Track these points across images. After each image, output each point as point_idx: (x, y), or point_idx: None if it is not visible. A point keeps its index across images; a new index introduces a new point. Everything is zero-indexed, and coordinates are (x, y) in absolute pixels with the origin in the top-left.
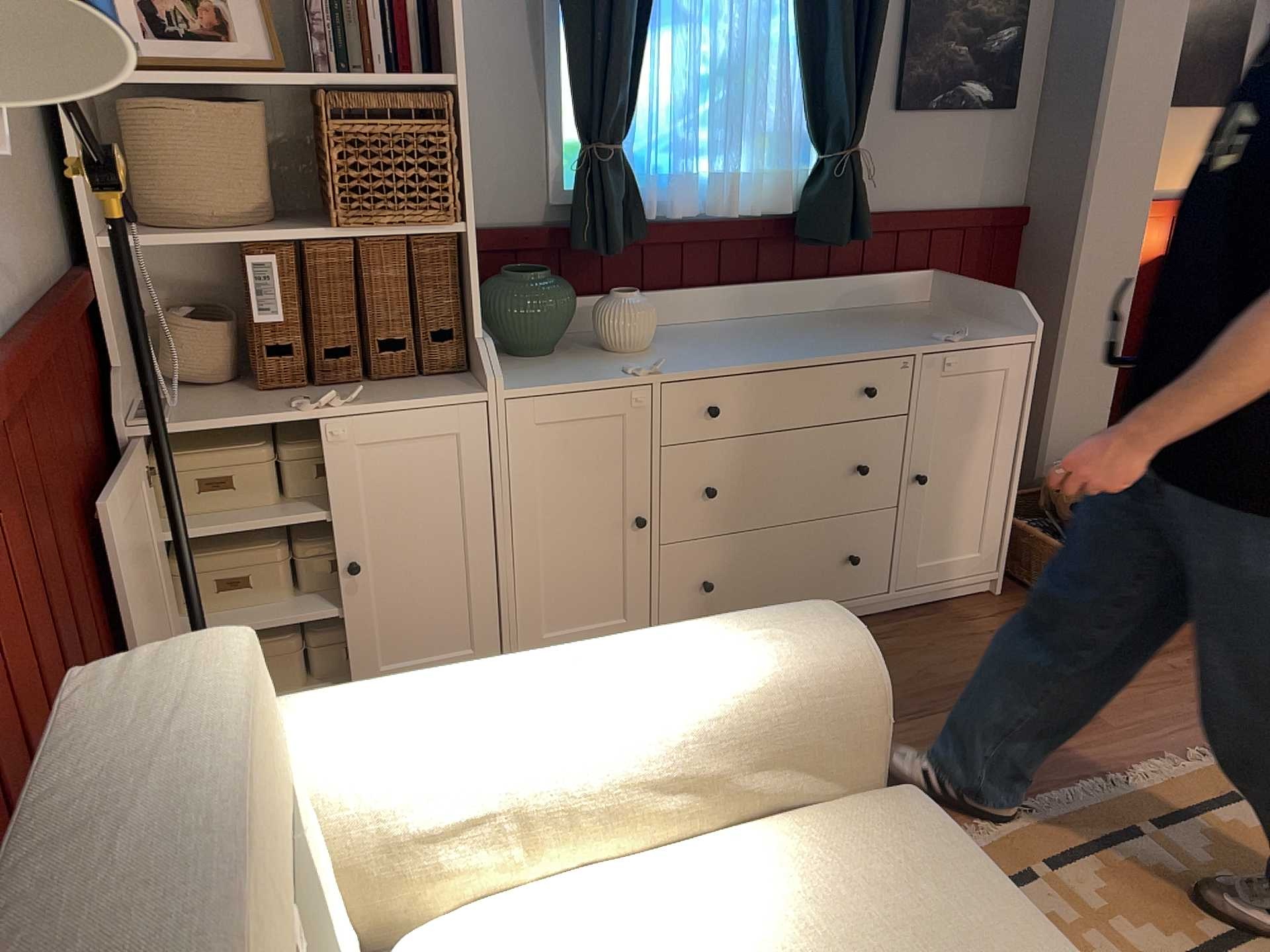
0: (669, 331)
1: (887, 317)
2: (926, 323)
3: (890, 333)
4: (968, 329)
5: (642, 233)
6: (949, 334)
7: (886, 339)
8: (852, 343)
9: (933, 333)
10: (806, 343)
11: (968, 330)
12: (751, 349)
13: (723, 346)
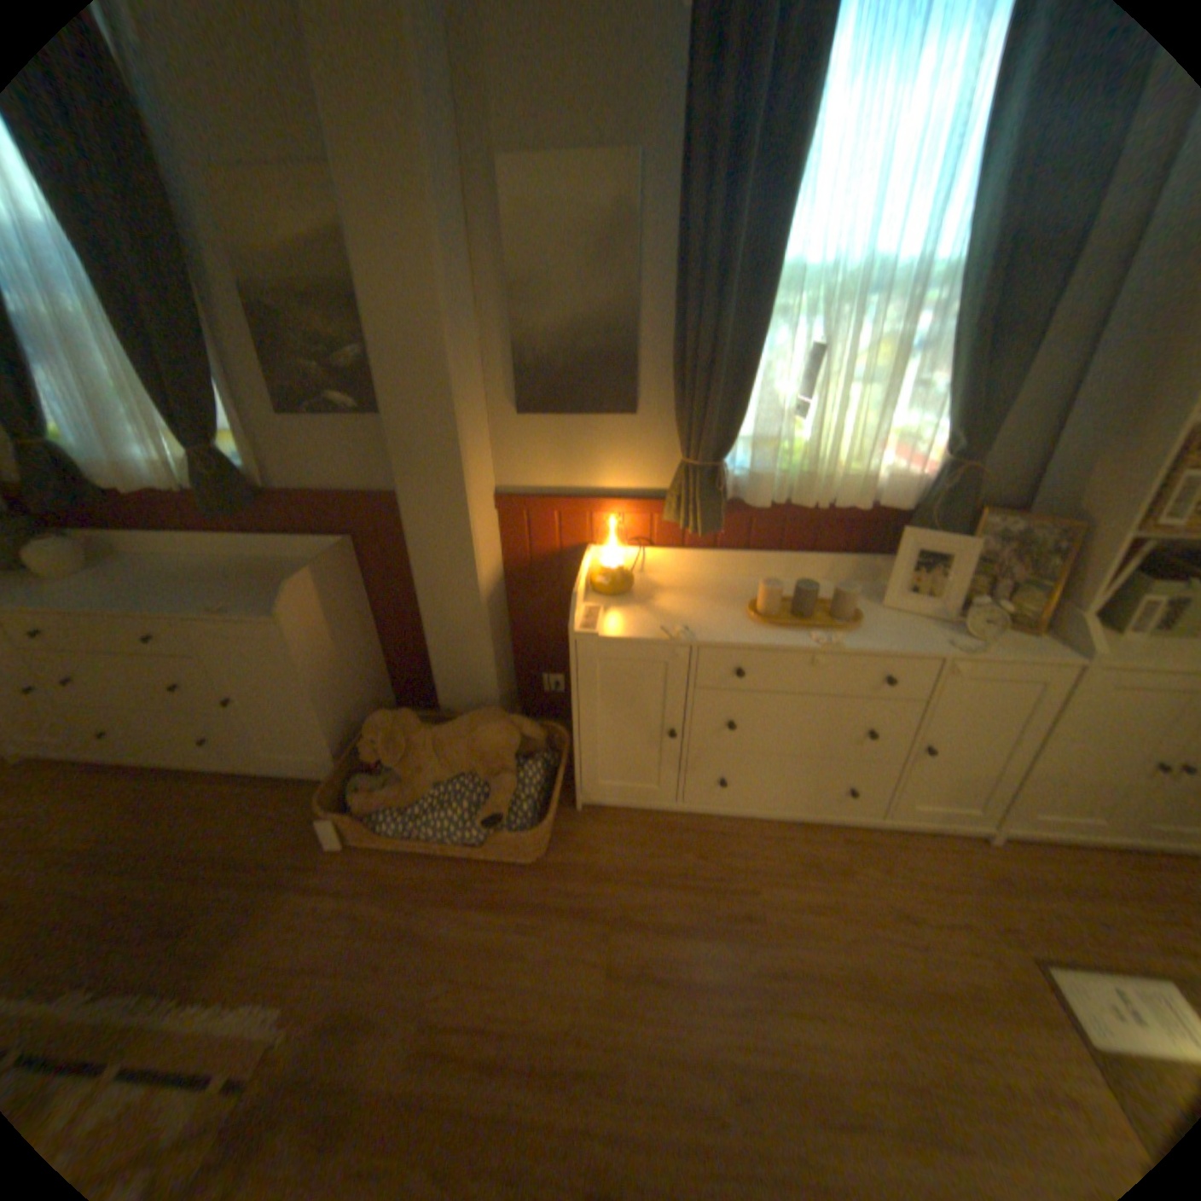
0: (129, 563)
1: (263, 576)
2: (259, 589)
3: (206, 595)
4: (219, 607)
5: (95, 497)
6: (208, 608)
7: (181, 602)
8: (152, 602)
9: (225, 601)
10: (136, 594)
11: (254, 603)
12: (94, 594)
13: (93, 587)
